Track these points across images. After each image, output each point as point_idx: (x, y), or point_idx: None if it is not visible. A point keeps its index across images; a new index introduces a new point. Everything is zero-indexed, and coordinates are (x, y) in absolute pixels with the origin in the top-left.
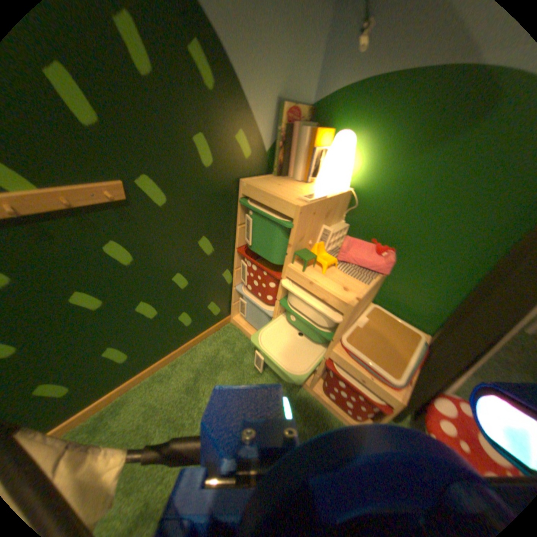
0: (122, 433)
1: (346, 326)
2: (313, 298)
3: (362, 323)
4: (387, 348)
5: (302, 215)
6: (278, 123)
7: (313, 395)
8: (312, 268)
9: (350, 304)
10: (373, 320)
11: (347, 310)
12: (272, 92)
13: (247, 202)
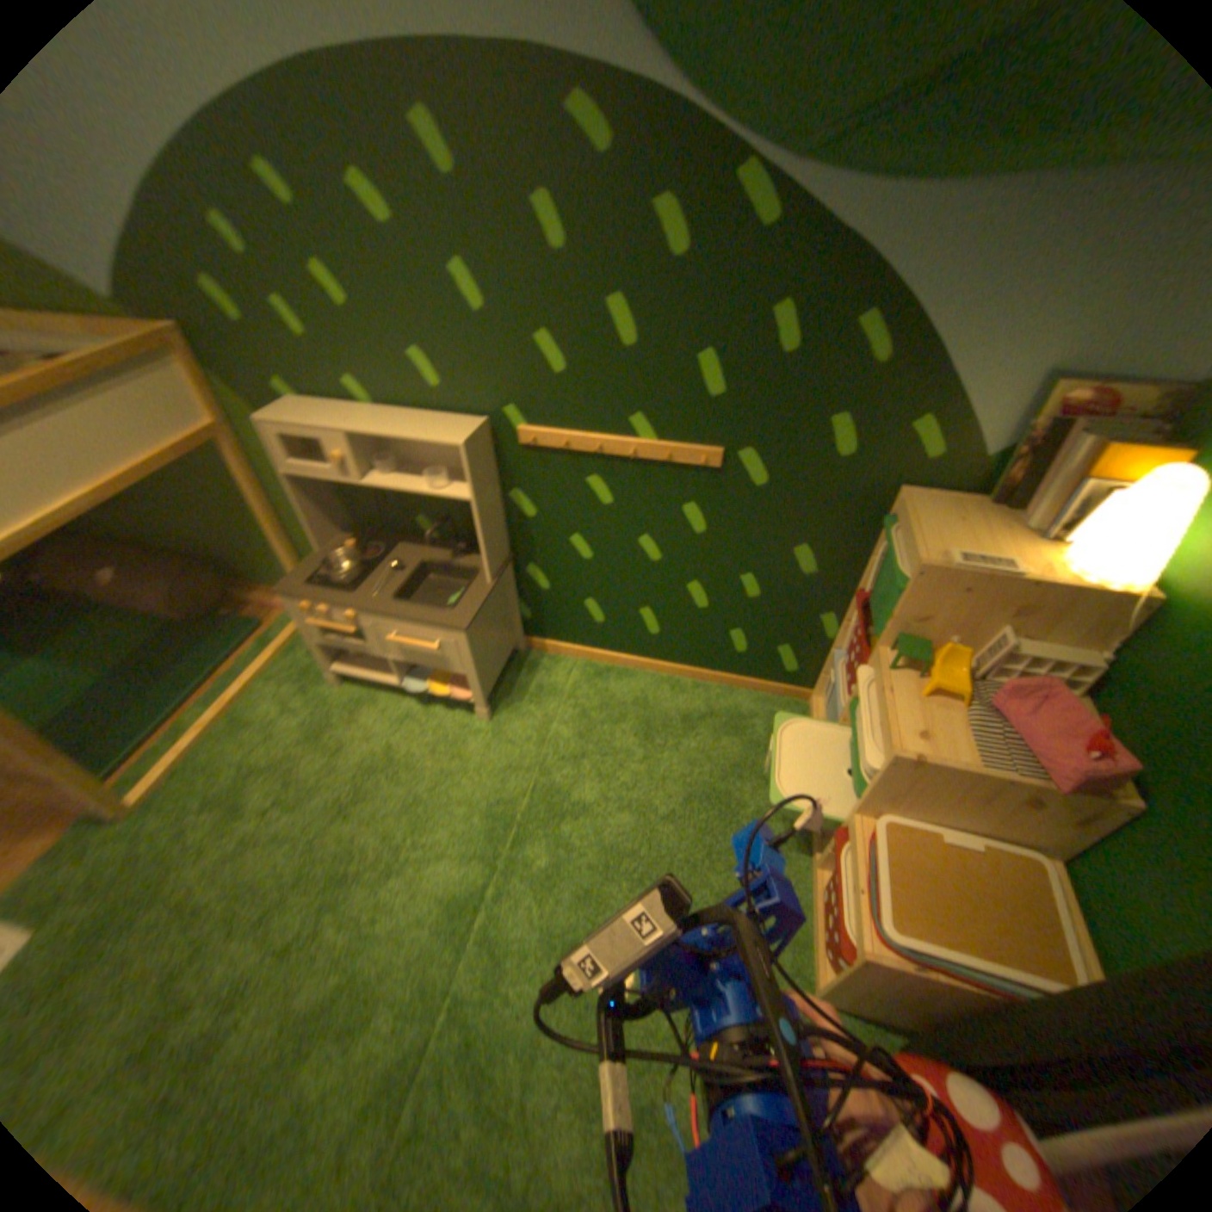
0: (611, 700)
1: (909, 815)
2: (879, 726)
3: (959, 851)
4: (949, 913)
5: (929, 586)
6: (1038, 419)
7: (813, 888)
8: (915, 685)
9: (896, 758)
10: (997, 875)
11: (890, 767)
12: (1036, 368)
13: (895, 531)
